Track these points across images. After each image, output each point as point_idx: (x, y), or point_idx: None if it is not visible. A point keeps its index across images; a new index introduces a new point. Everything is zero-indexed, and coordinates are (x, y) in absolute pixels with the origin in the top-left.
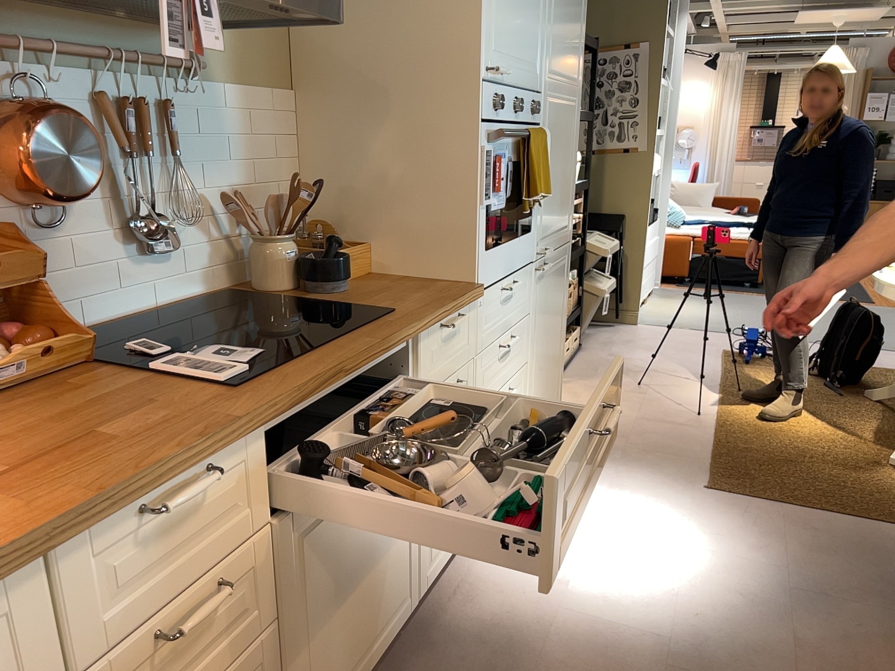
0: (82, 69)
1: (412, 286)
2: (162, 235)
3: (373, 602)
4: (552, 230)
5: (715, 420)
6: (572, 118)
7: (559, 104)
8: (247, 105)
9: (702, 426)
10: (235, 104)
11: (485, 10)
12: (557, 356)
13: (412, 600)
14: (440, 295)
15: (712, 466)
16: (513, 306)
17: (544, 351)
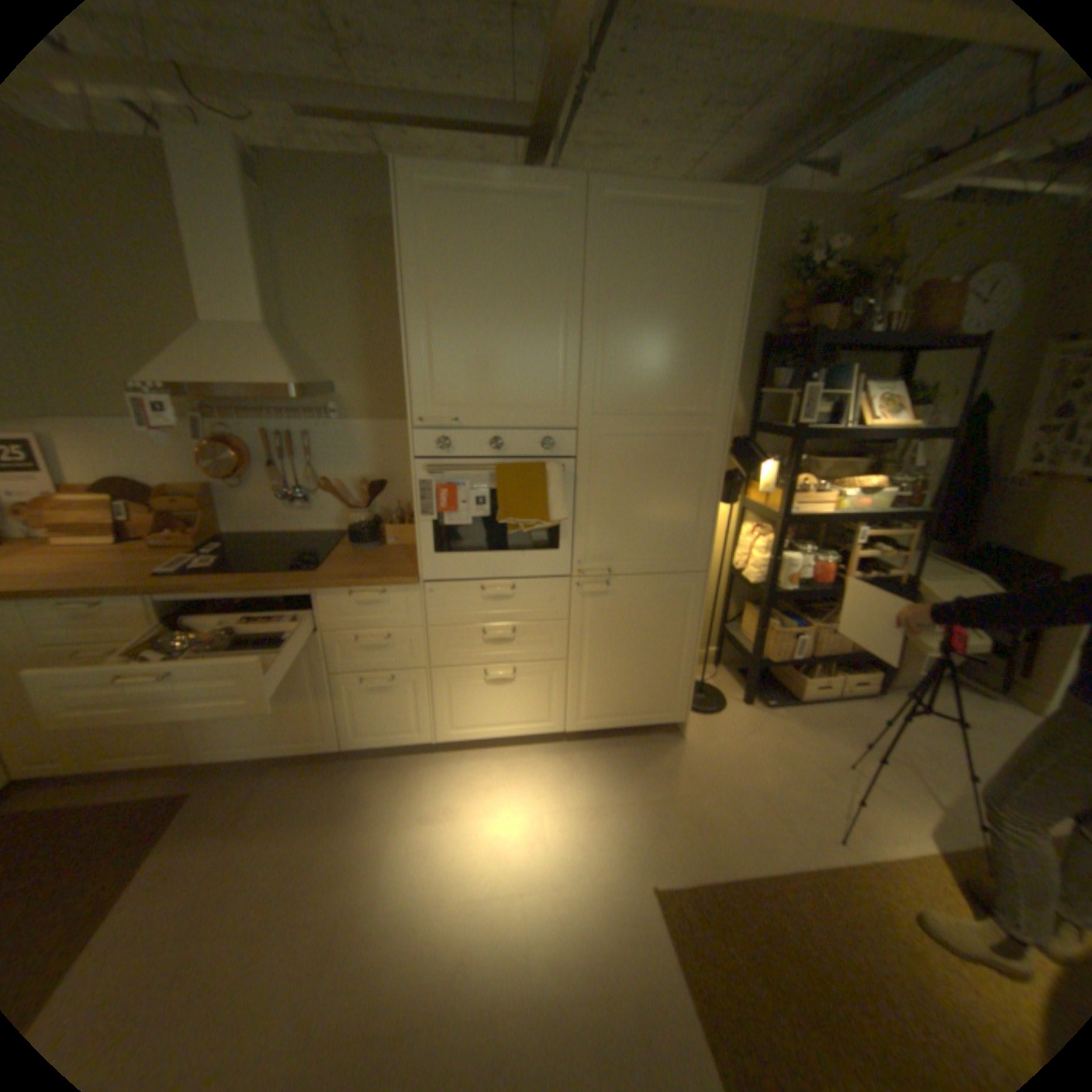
0: (256, 419)
1: (392, 562)
2: (289, 498)
3: (274, 724)
4: (628, 556)
5: (850, 868)
6: (689, 448)
7: (638, 436)
8: (375, 431)
9: (817, 858)
10: (363, 431)
11: (410, 375)
12: (663, 675)
13: (332, 747)
14: (368, 573)
15: (712, 890)
16: (513, 606)
17: (615, 661)
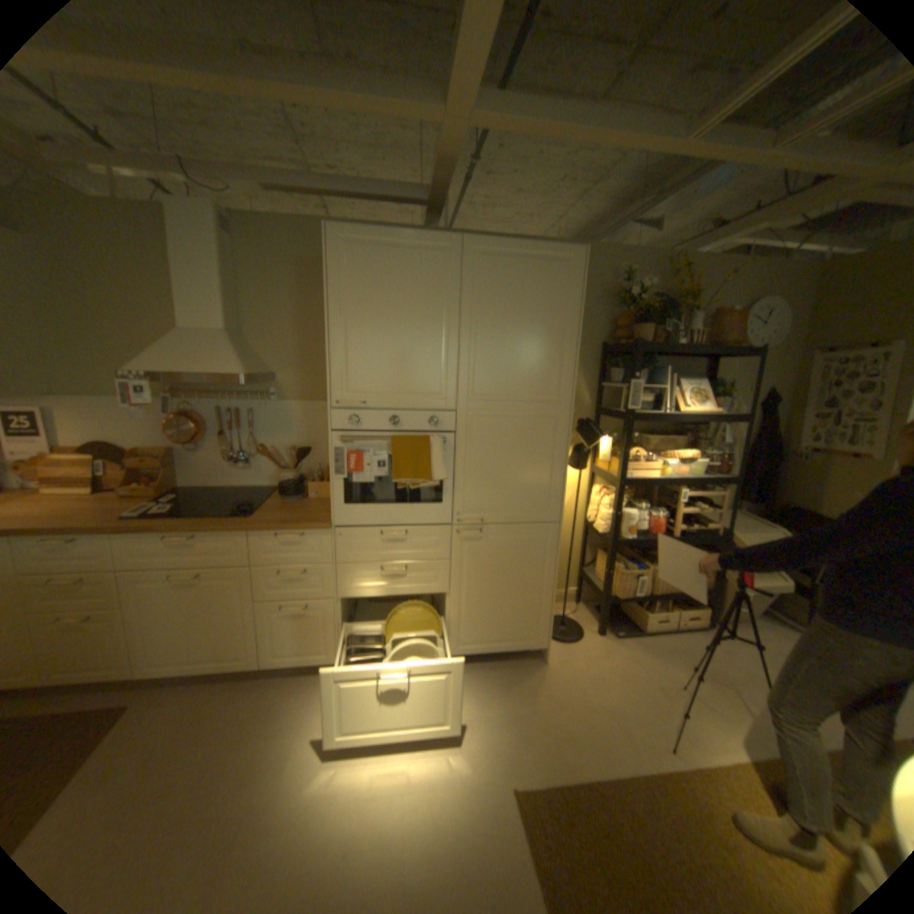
0: (213, 400)
1: (311, 511)
2: (233, 461)
3: (205, 645)
4: (497, 509)
5: (678, 773)
6: (541, 426)
7: (502, 417)
8: (304, 410)
9: (651, 765)
10: (295, 410)
11: (330, 370)
12: (527, 608)
13: (252, 667)
14: (290, 520)
15: (562, 791)
16: (405, 548)
17: (488, 595)
